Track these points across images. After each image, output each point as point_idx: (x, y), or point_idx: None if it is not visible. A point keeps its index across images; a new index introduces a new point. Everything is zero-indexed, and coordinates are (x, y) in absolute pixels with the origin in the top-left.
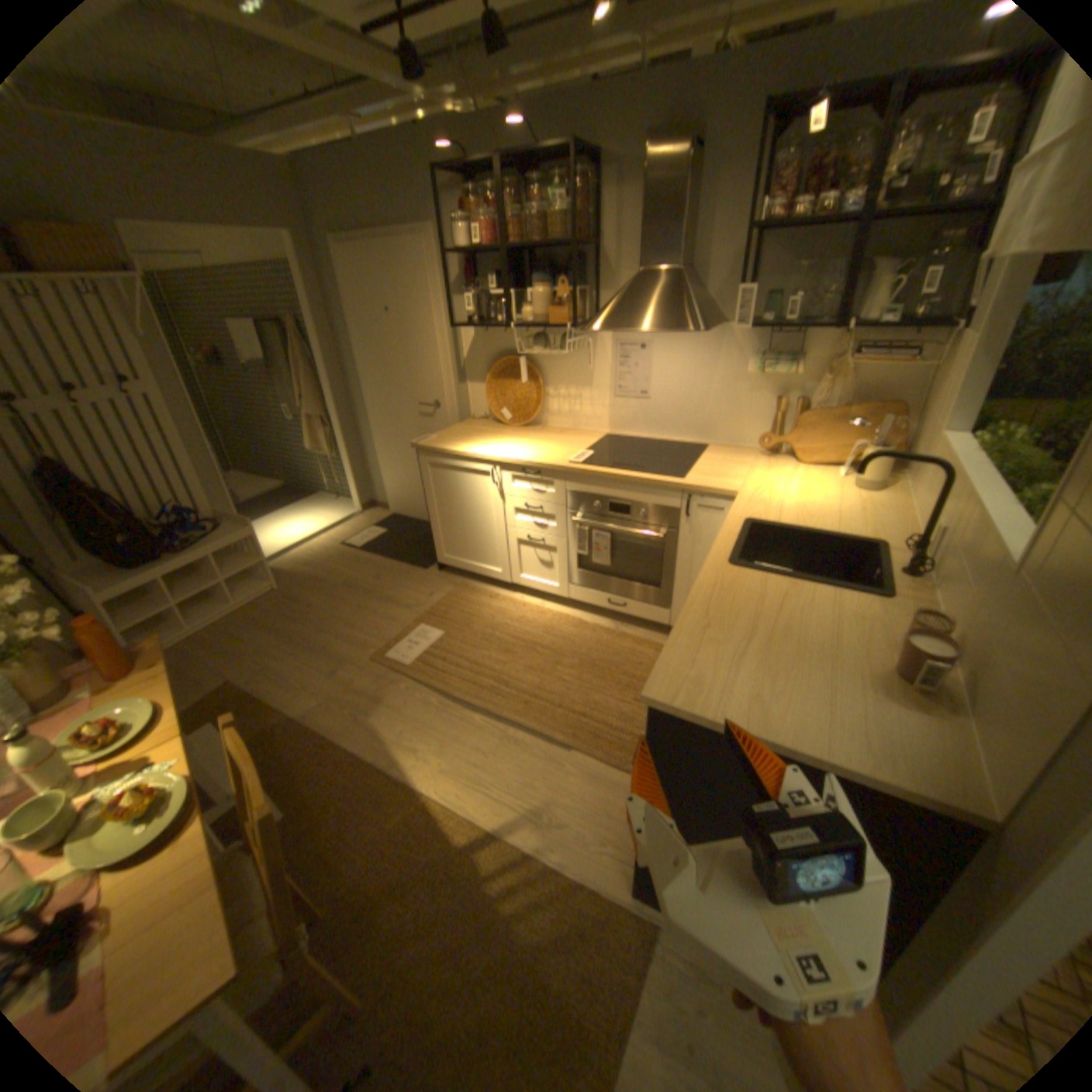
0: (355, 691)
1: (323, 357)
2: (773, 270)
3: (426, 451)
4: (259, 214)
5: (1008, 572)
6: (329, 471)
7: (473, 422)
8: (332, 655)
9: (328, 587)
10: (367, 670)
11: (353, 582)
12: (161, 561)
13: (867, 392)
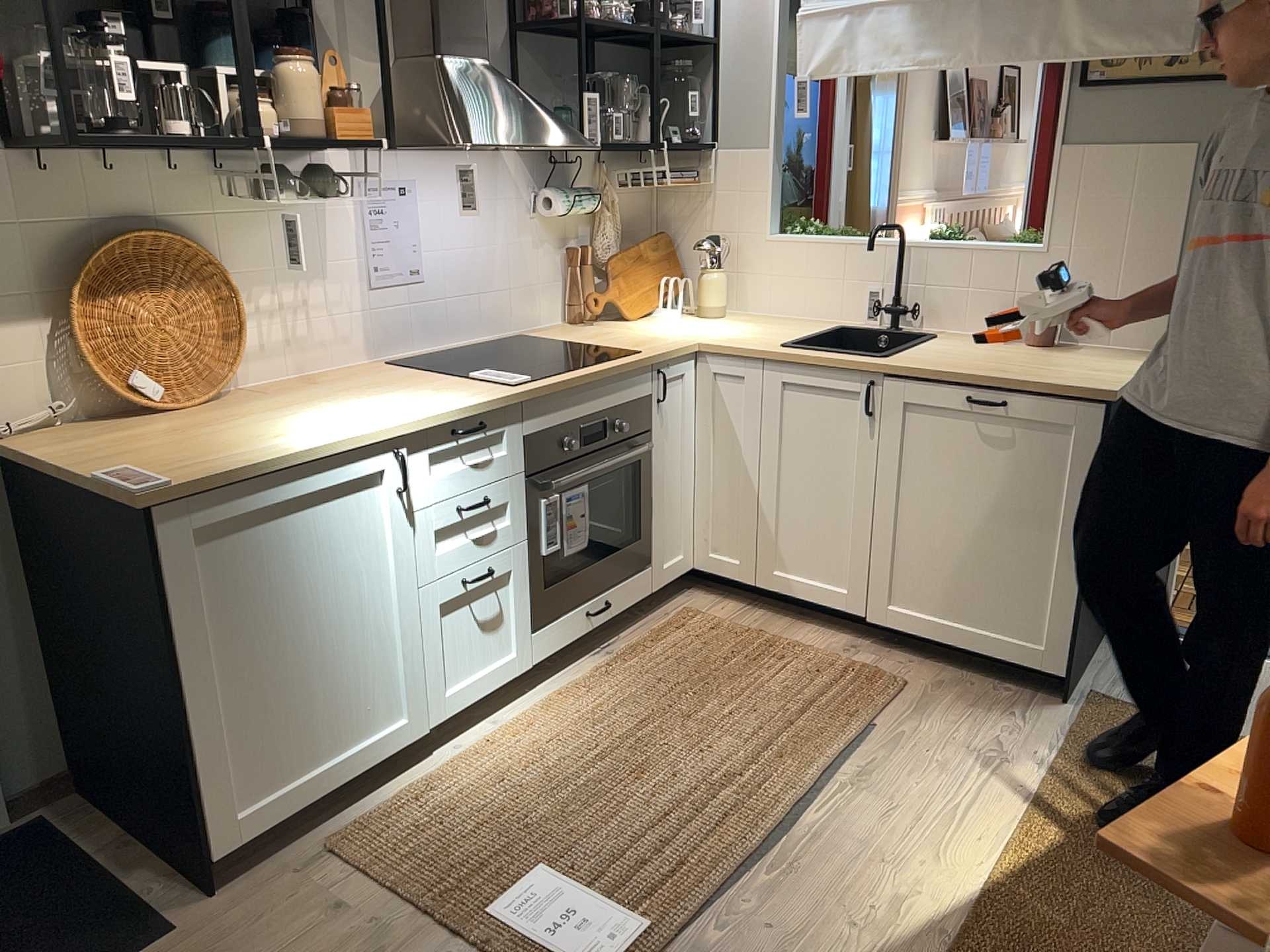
0: None
1: None
2: (531, 84)
3: (188, 496)
4: None
5: (1032, 256)
6: None
7: (45, 439)
8: None
9: None
10: None
11: None
12: None
13: (622, 230)
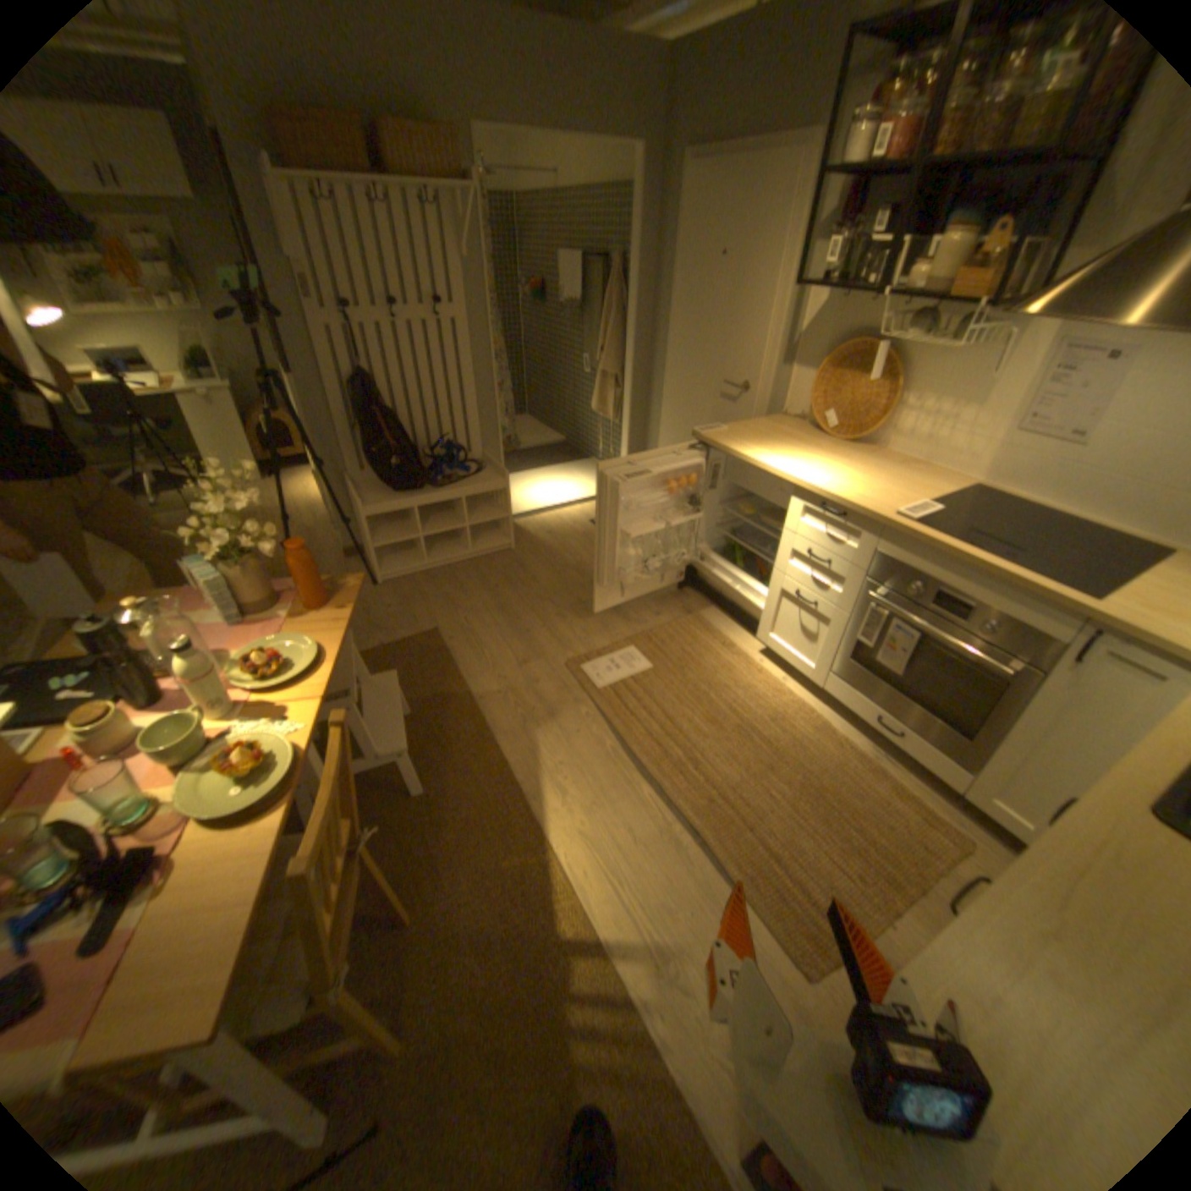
0: (537, 692)
1: (638, 305)
2: None
3: (707, 444)
4: (621, 123)
5: None
6: (608, 438)
7: (782, 419)
8: (533, 642)
9: (559, 566)
10: (557, 675)
11: (584, 568)
12: (422, 492)
13: None
